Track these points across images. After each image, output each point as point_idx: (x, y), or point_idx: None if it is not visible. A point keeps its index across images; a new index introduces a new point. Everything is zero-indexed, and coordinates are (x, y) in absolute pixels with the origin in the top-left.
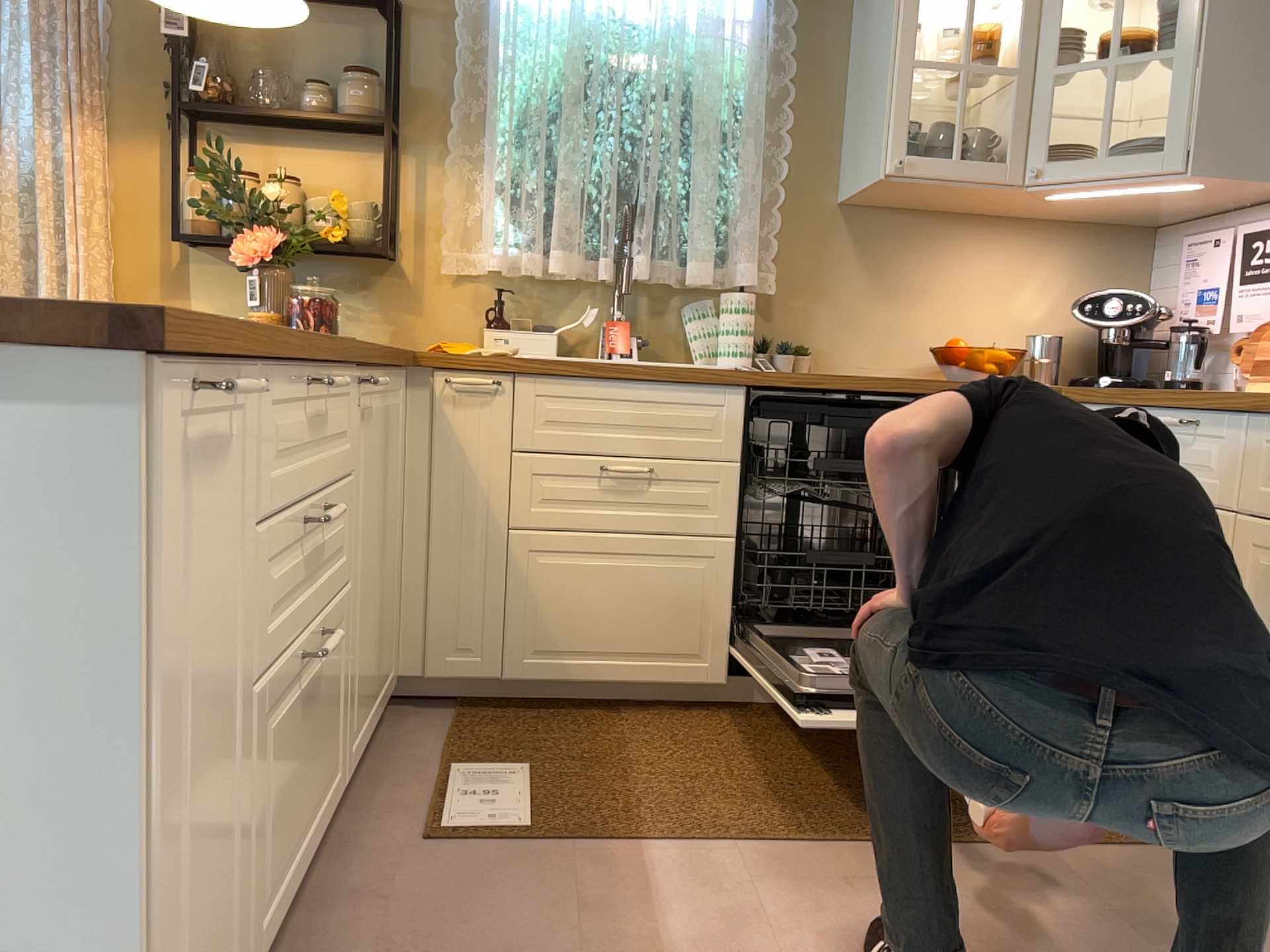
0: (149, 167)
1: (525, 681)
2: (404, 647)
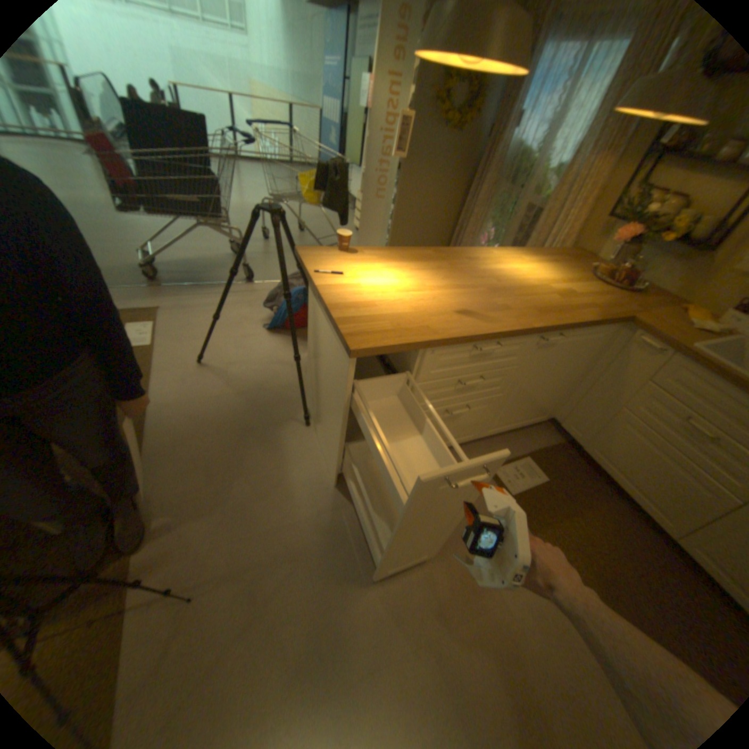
0: (627, 173)
1: (592, 457)
2: (563, 412)
